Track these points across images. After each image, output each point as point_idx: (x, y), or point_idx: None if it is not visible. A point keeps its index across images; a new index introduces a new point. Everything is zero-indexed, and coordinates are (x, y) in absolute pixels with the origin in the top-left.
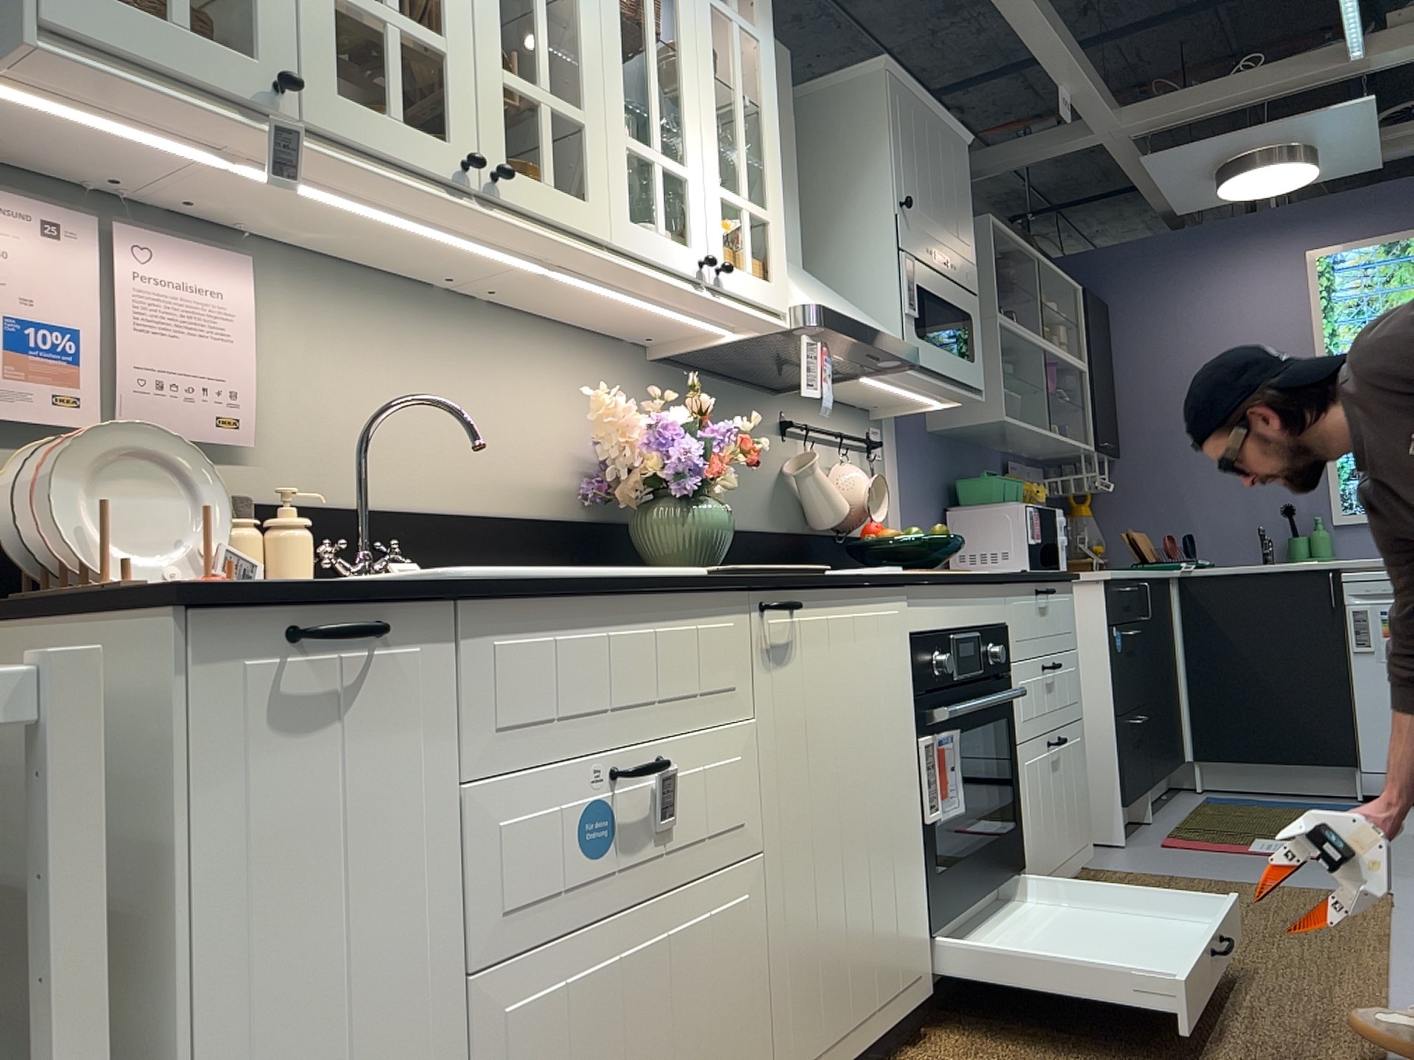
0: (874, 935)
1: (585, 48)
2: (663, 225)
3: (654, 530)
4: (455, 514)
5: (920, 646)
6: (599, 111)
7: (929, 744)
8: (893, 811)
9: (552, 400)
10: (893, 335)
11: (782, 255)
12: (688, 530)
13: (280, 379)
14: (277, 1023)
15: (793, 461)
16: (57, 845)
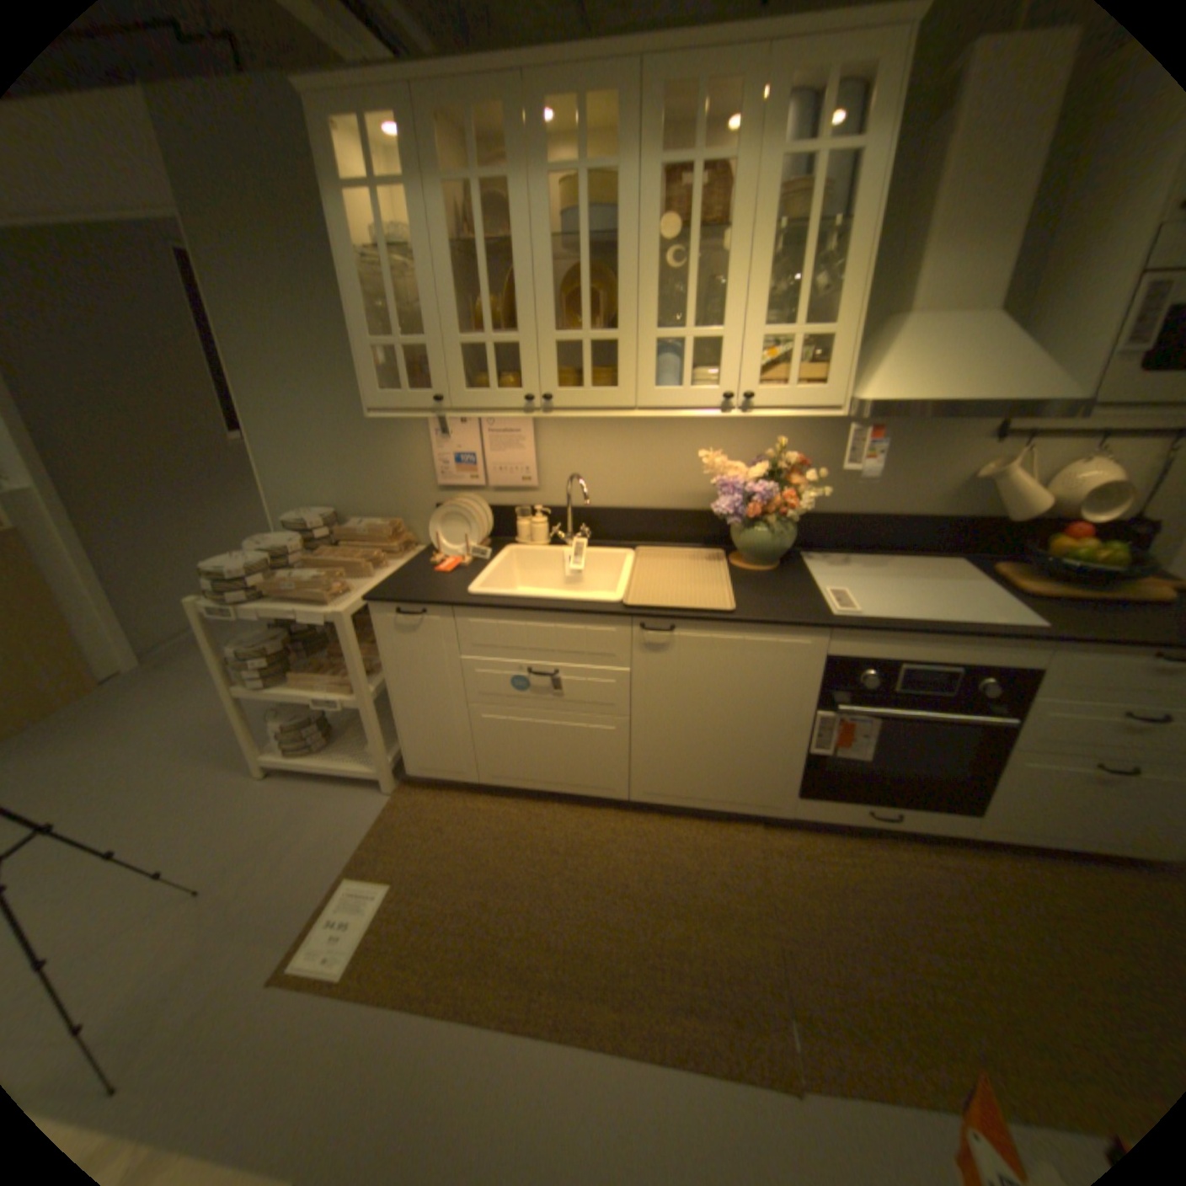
0: (729, 777)
1: (621, 284)
2: (688, 380)
3: (727, 536)
4: (638, 509)
5: (839, 664)
6: (631, 324)
7: (829, 717)
8: (767, 735)
9: (714, 445)
10: (1041, 391)
11: (846, 358)
12: (743, 541)
13: (551, 457)
14: (412, 693)
15: (1001, 459)
16: (346, 648)
